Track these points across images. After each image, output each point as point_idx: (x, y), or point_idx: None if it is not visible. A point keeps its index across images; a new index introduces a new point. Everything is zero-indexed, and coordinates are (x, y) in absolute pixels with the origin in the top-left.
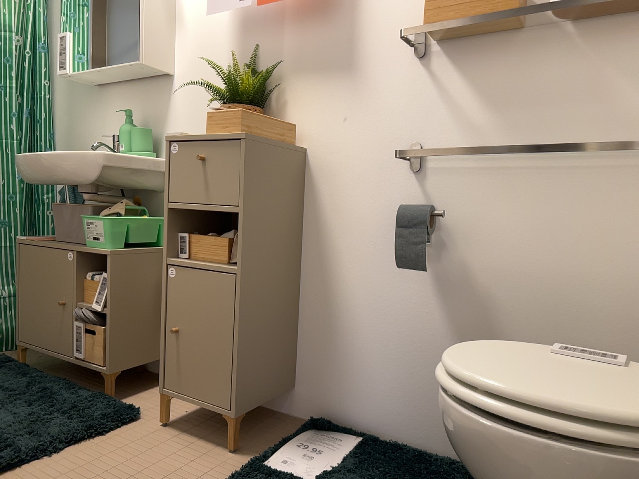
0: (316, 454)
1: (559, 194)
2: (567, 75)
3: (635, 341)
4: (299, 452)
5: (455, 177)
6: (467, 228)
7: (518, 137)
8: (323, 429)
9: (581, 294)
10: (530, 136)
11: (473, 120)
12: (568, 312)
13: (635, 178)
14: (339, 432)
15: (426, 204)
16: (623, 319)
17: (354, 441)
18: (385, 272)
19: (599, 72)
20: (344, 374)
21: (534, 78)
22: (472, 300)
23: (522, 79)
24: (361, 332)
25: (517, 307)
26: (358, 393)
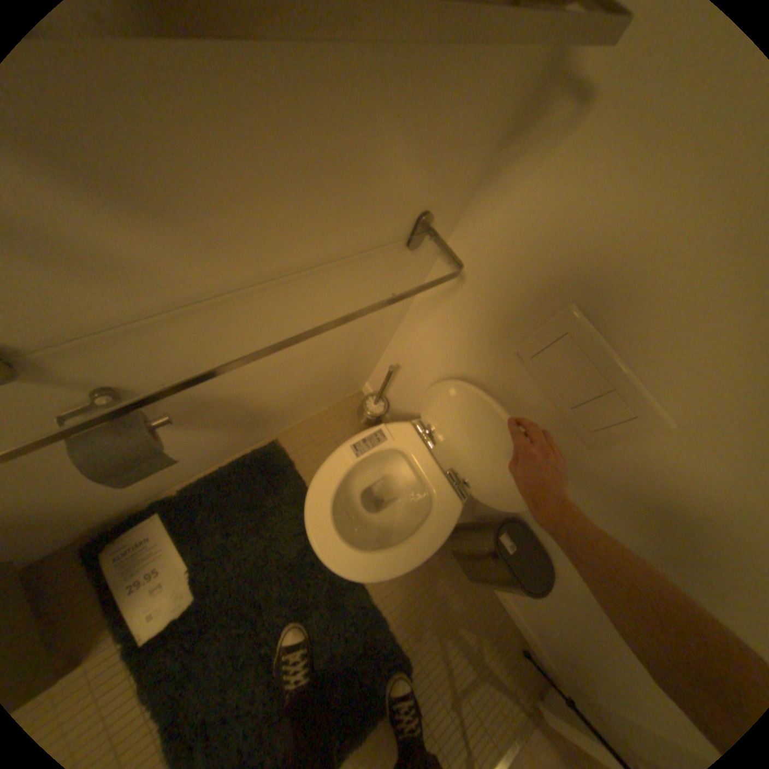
0: (152, 577)
1: (299, 298)
2: (315, 115)
3: (349, 352)
4: (136, 594)
5: (120, 341)
6: (181, 373)
7: (230, 250)
8: (102, 541)
9: (317, 351)
10: (251, 245)
11: (104, 241)
12: (306, 364)
13: (376, 259)
14: (125, 530)
15: (81, 388)
16: (344, 348)
17: (154, 526)
18: (63, 462)
19: (369, 111)
20: (82, 513)
21: (240, 119)
22: (215, 405)
23: (208, 122)
24: (74, 496)
25: (263, 384)
26: (113, 504)
